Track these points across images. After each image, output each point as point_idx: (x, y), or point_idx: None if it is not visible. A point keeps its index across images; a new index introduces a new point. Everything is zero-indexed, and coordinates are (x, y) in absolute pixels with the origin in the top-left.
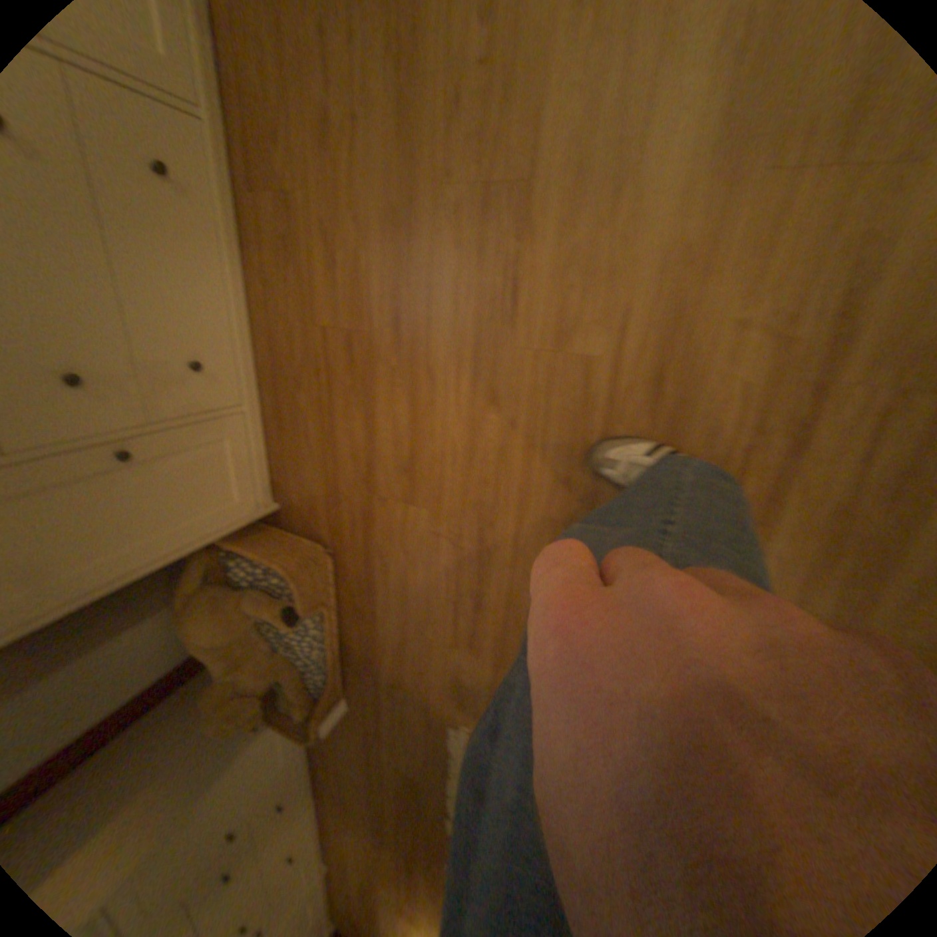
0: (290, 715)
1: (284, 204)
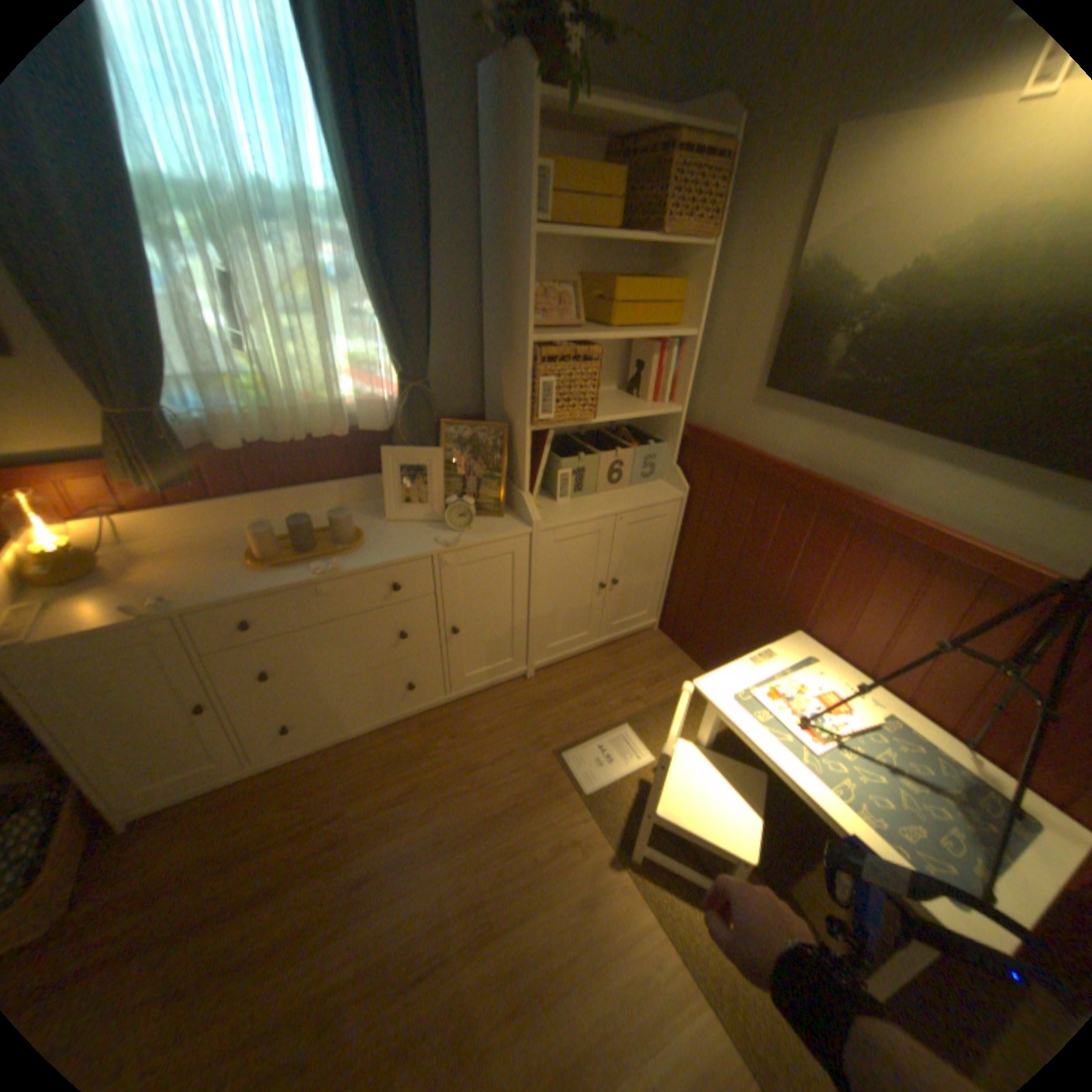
0: None
1: (418, 759)
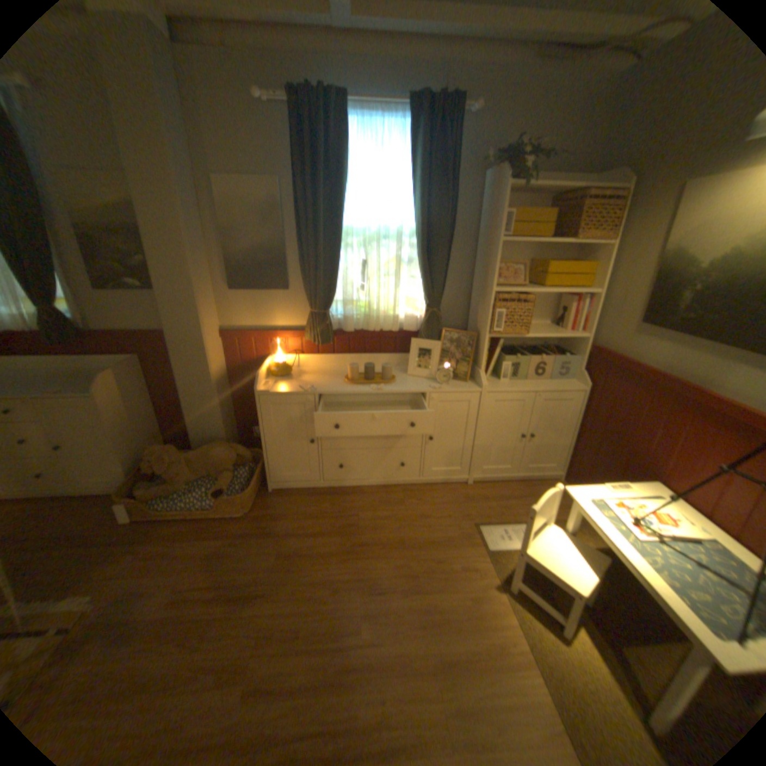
0: (131, 493)
1: (398, 505)
